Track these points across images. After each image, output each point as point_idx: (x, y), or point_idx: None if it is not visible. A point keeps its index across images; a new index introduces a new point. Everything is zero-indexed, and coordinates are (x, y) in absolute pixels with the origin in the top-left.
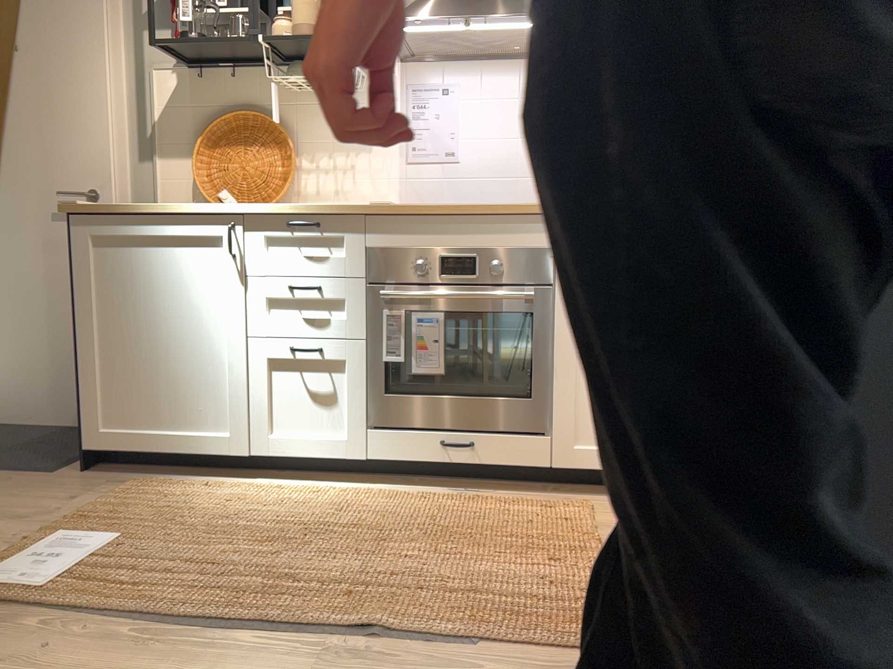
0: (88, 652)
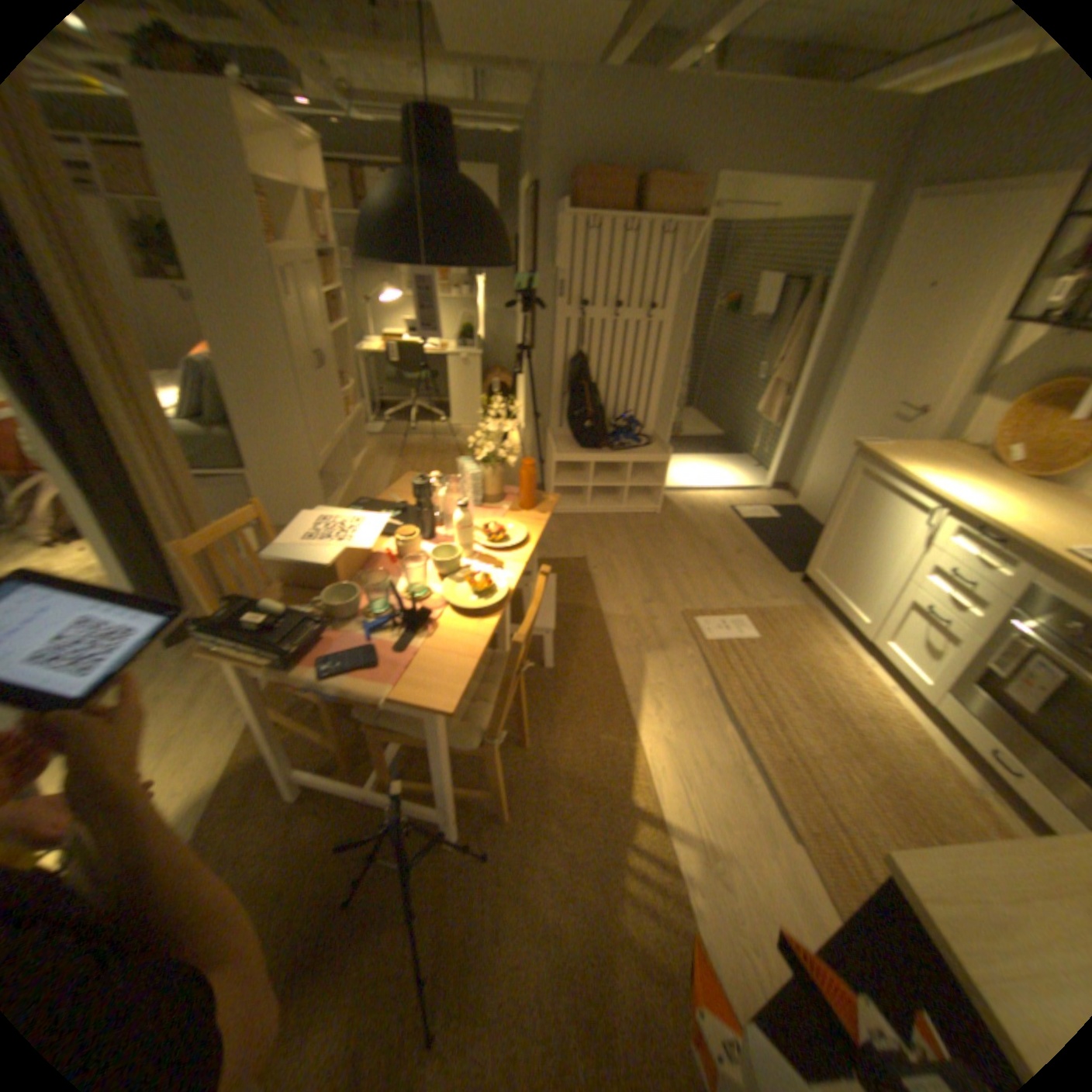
0: (691, 678)
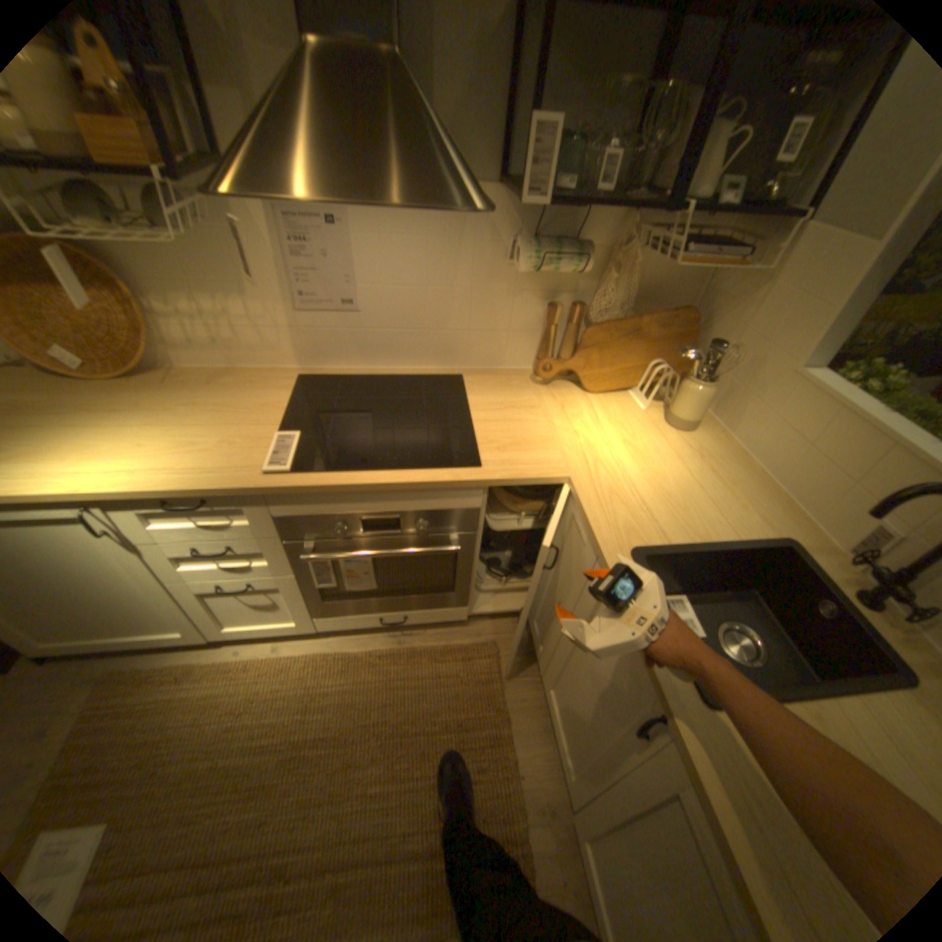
0: None
